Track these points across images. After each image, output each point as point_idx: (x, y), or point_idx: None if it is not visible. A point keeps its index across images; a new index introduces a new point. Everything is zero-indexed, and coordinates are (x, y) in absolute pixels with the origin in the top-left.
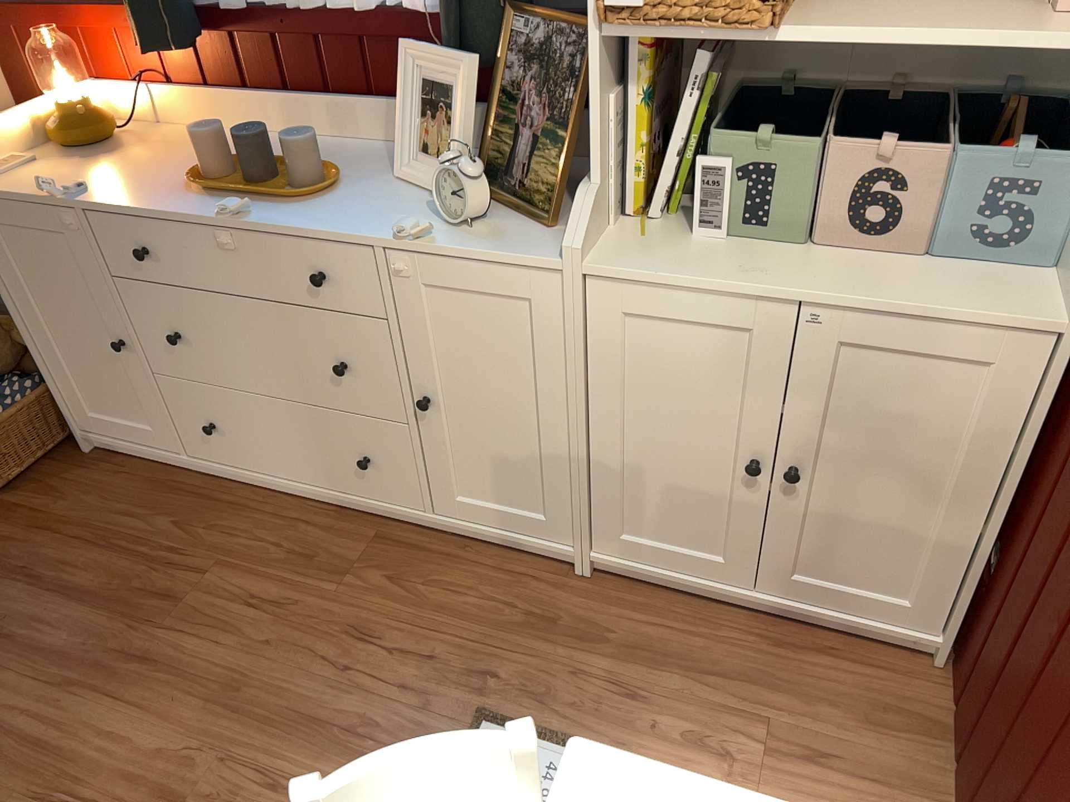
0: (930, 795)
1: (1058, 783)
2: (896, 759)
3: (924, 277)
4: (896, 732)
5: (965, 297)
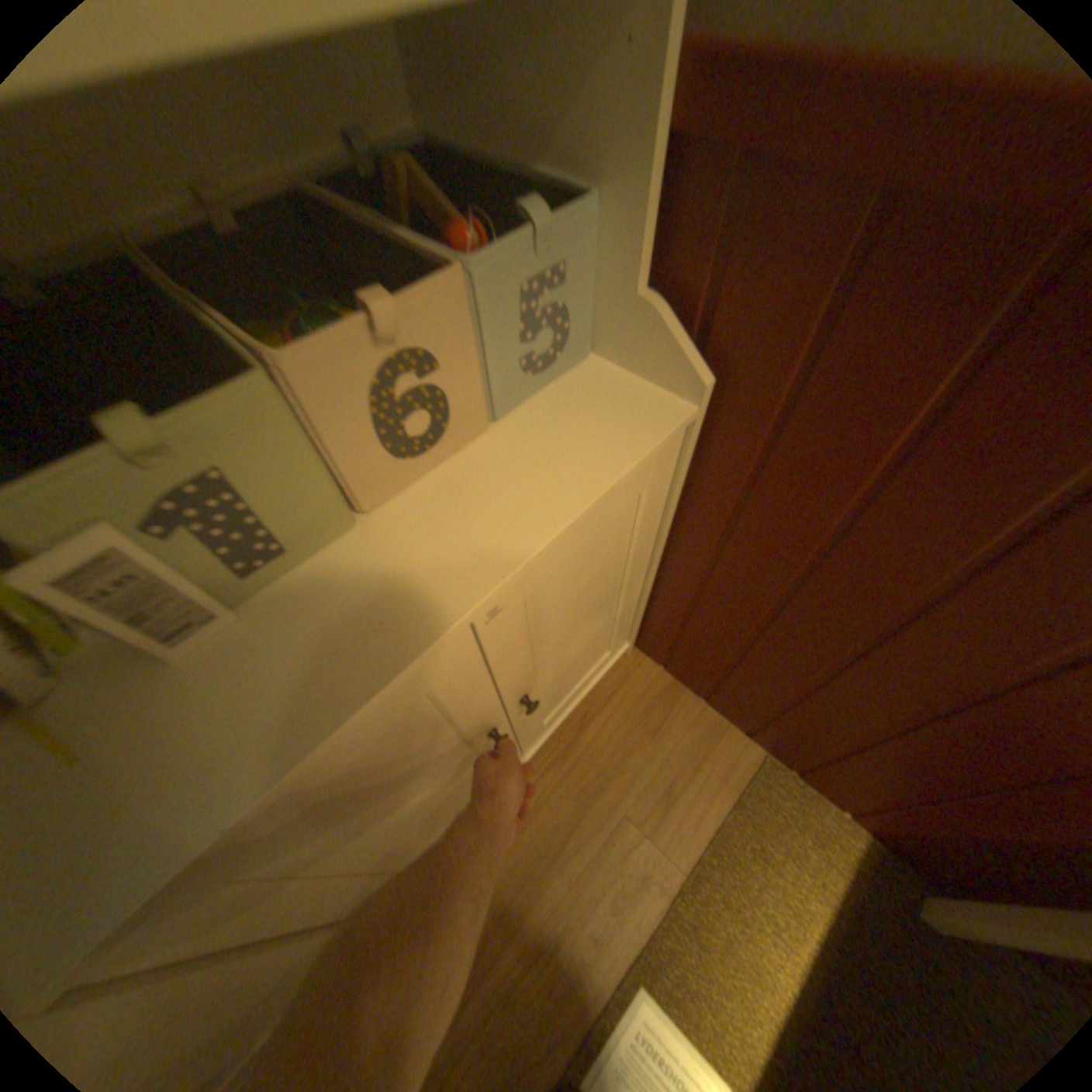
0: (719, 738)
1: (939, 744)
2: (687, 740)
3: (533, 460)
4: (667, 725)
5: (600, 454)
